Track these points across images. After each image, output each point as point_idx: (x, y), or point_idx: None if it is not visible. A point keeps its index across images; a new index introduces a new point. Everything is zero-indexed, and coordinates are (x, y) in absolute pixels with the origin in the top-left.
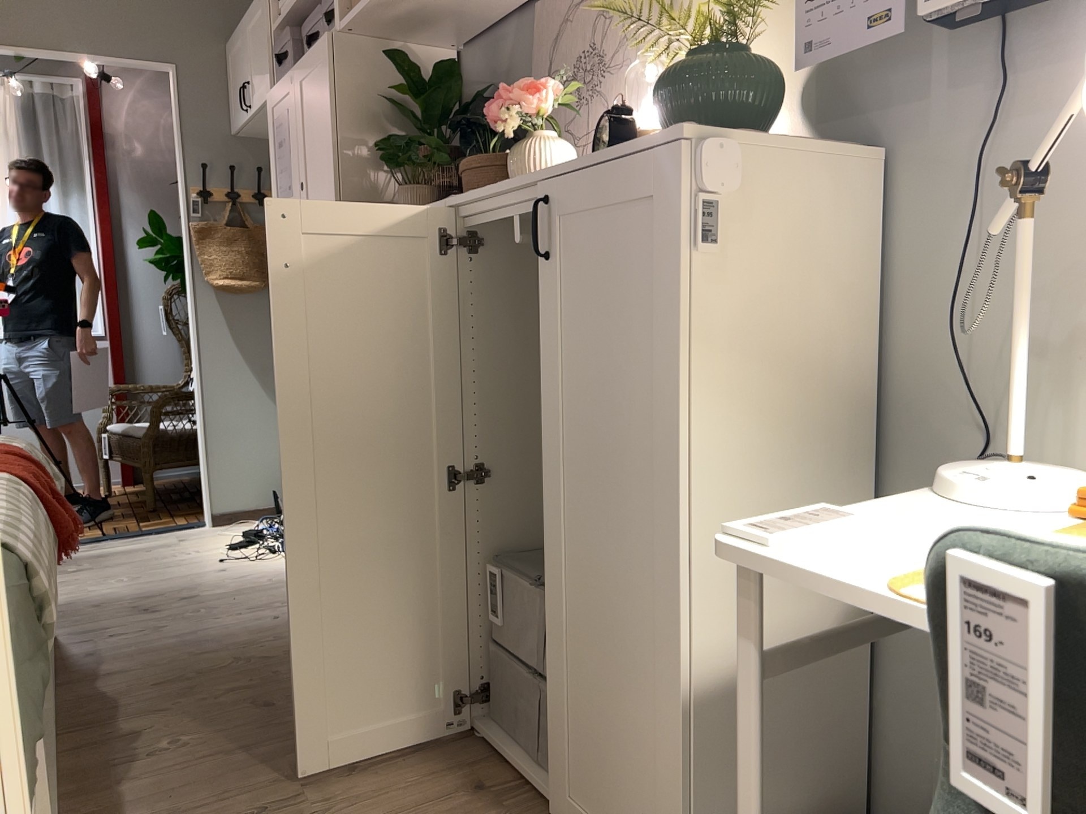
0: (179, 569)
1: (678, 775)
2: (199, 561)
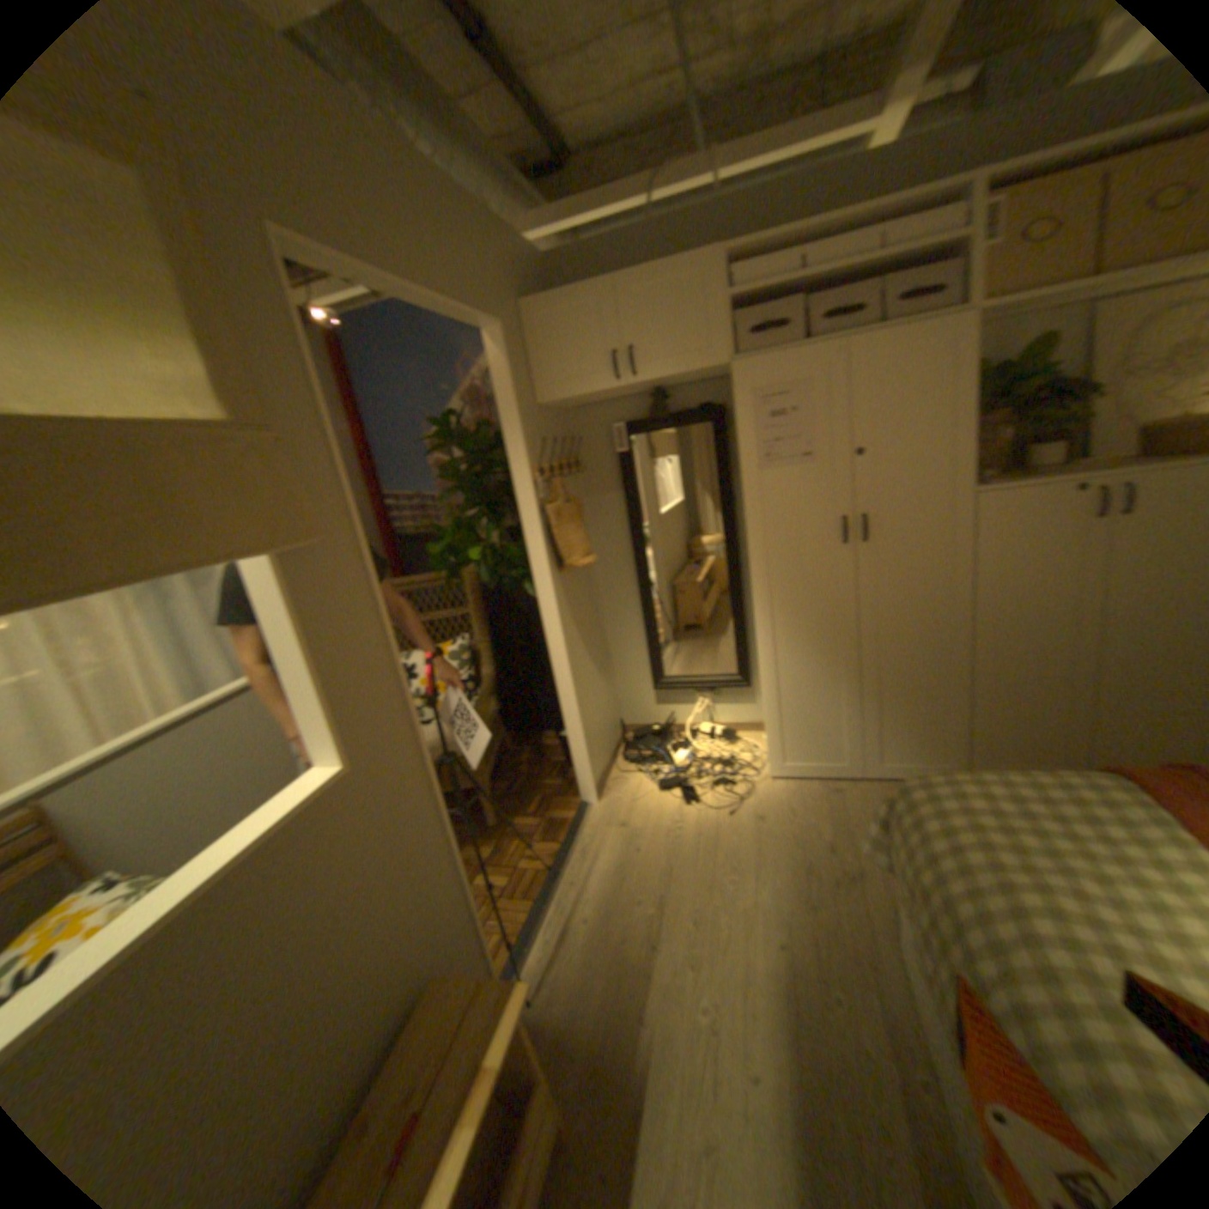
0: (728, 843)
1: None
2: (716, 828)
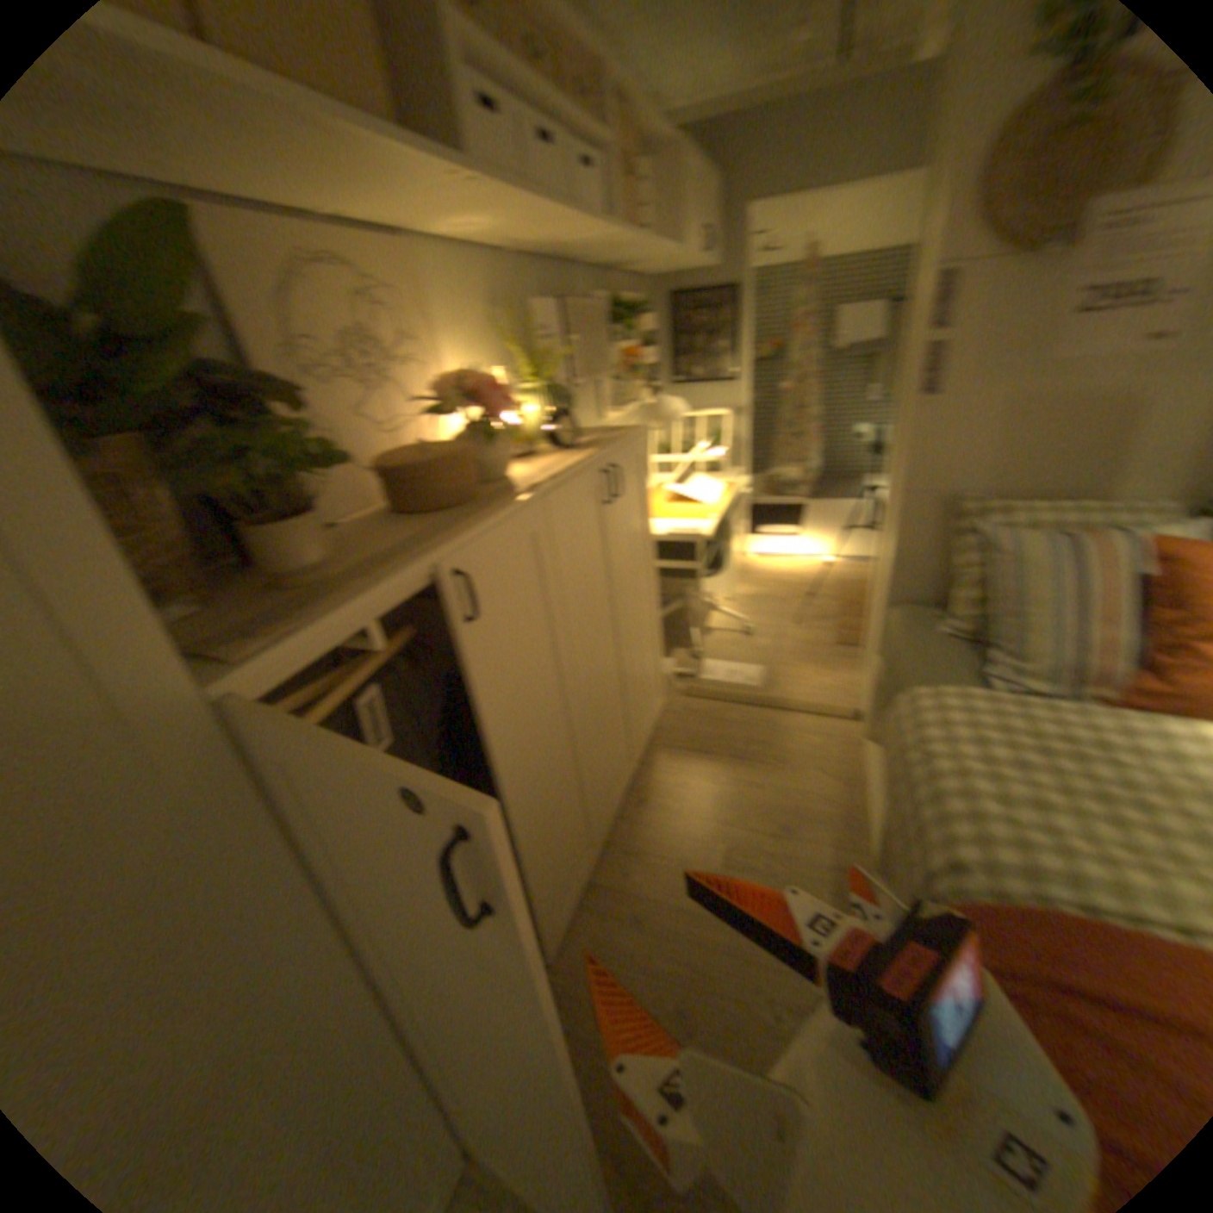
0: None
1: (662, 649)
2: None
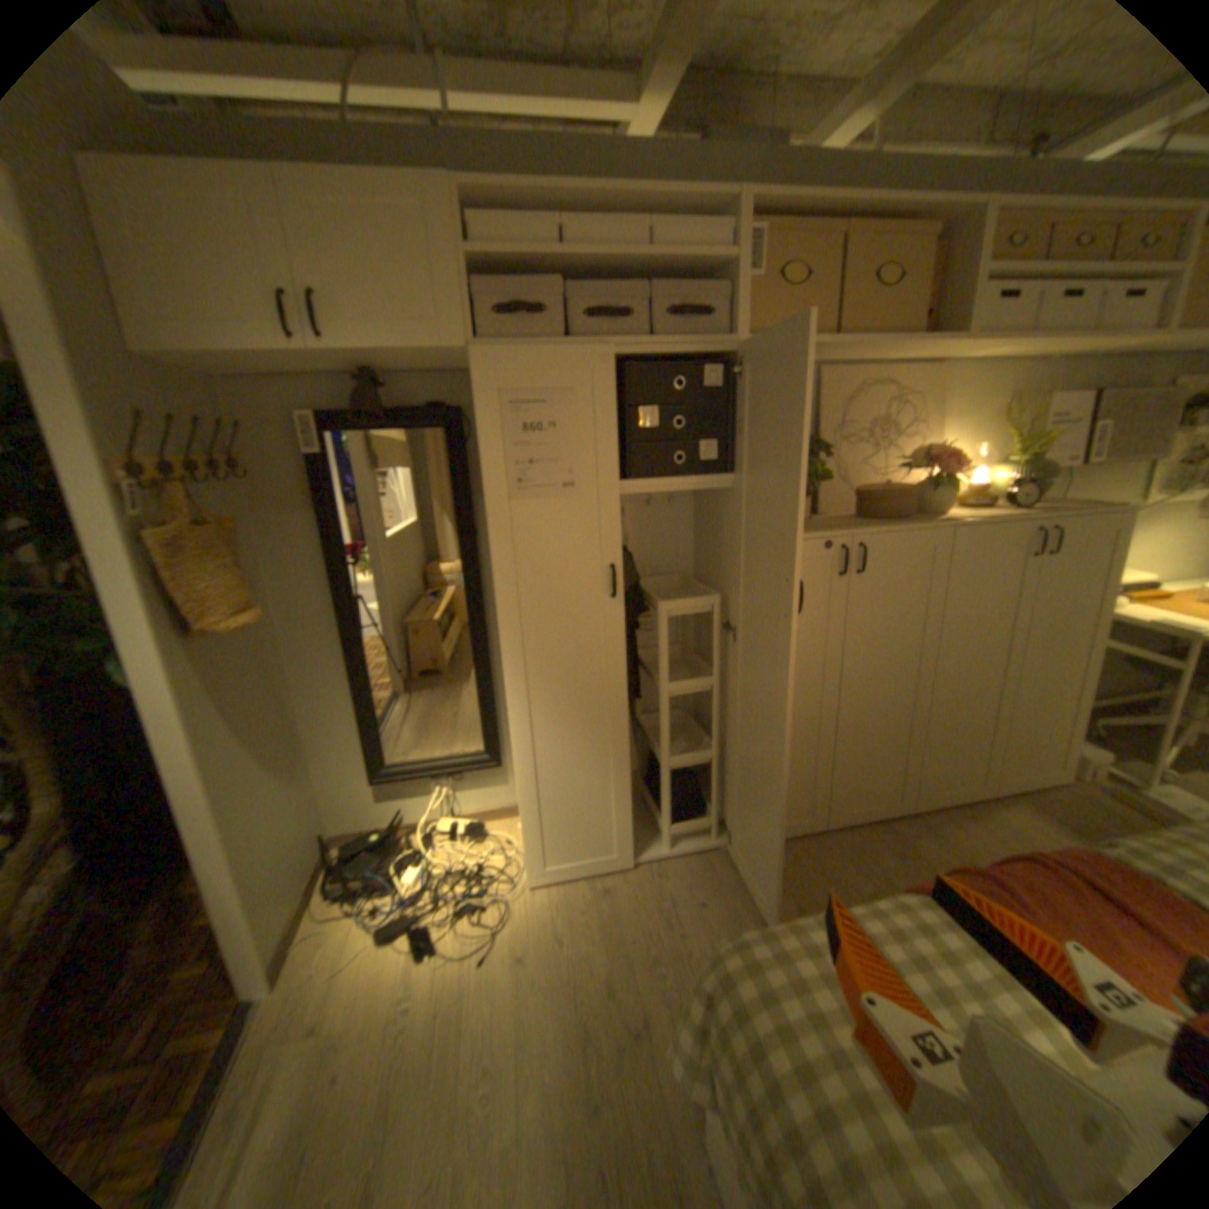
0: (476, 1015)
1: (1084, 727)
2: (458, 991)
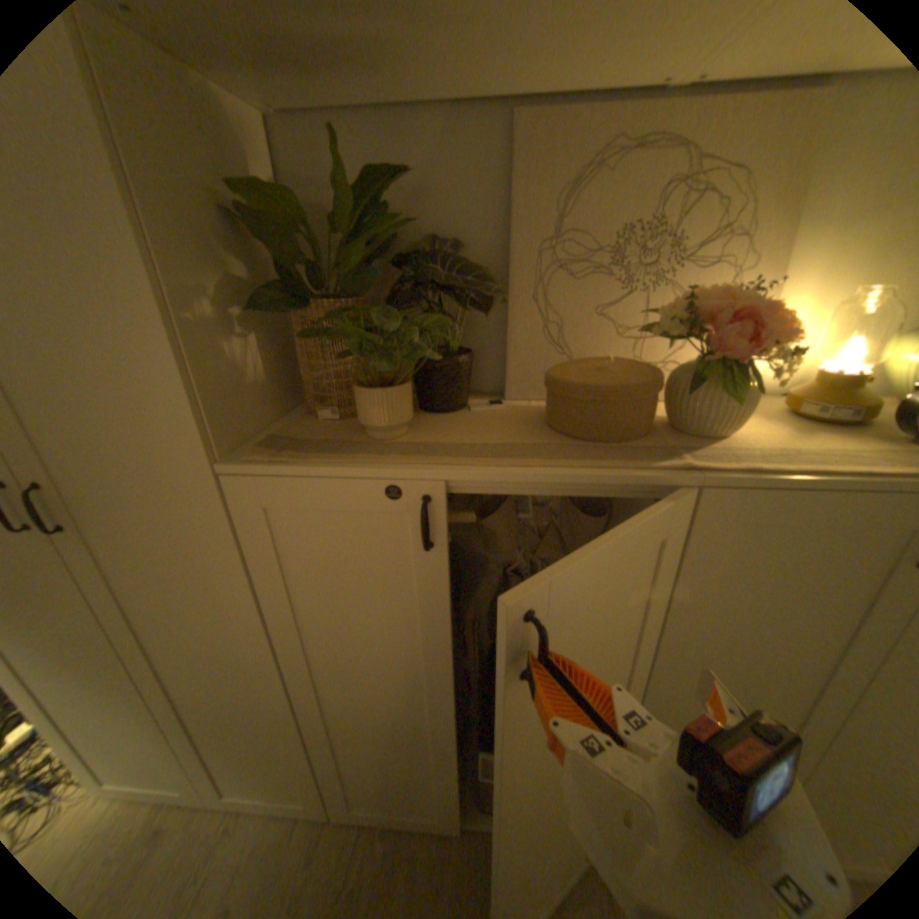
0: None
1: None
2: None
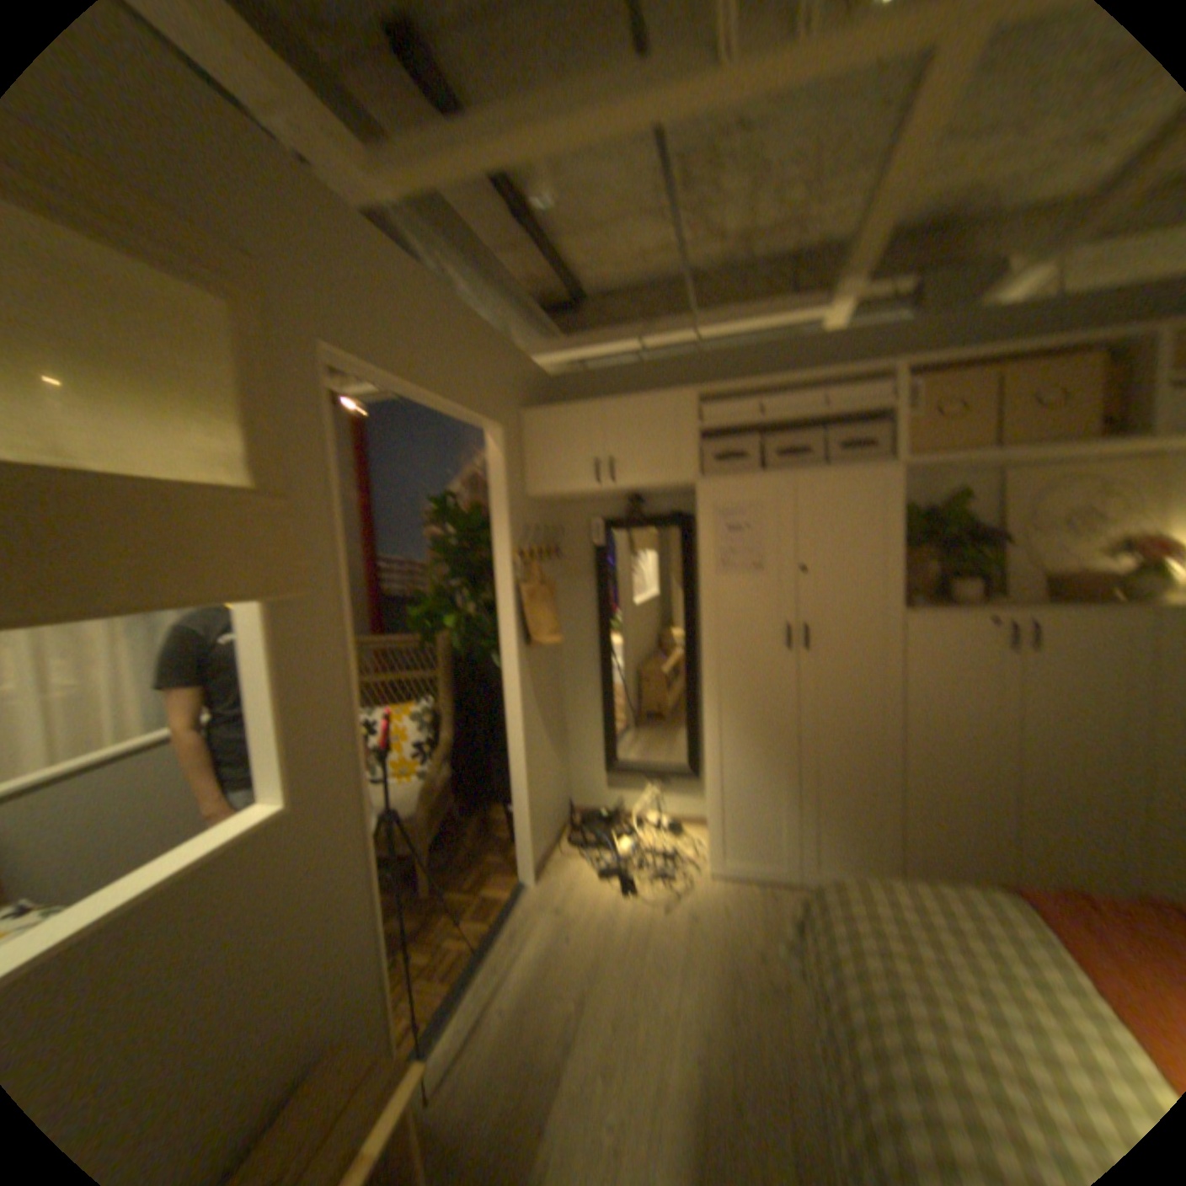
0: (658, 939)
1: None
2: (648, 922)
